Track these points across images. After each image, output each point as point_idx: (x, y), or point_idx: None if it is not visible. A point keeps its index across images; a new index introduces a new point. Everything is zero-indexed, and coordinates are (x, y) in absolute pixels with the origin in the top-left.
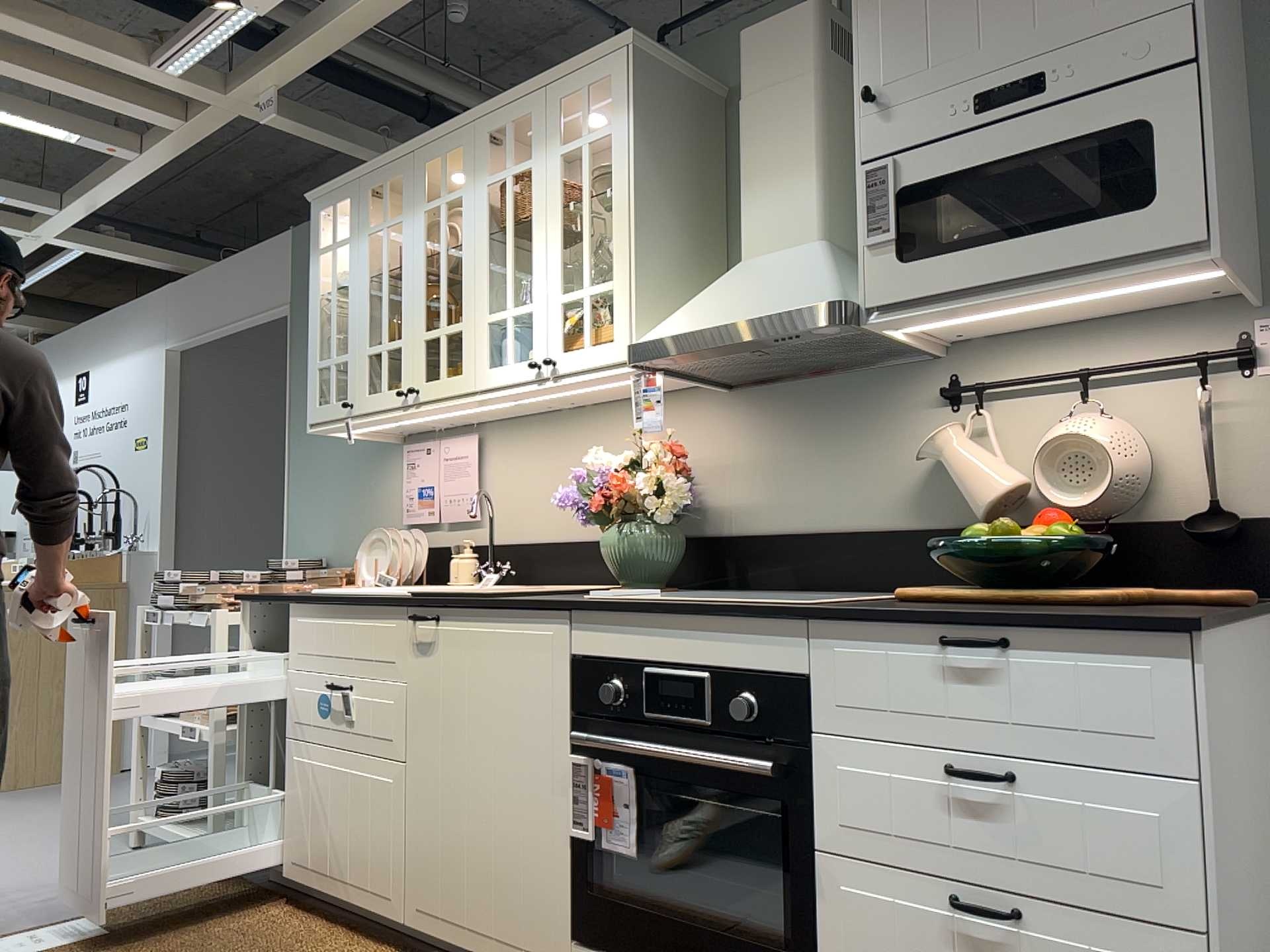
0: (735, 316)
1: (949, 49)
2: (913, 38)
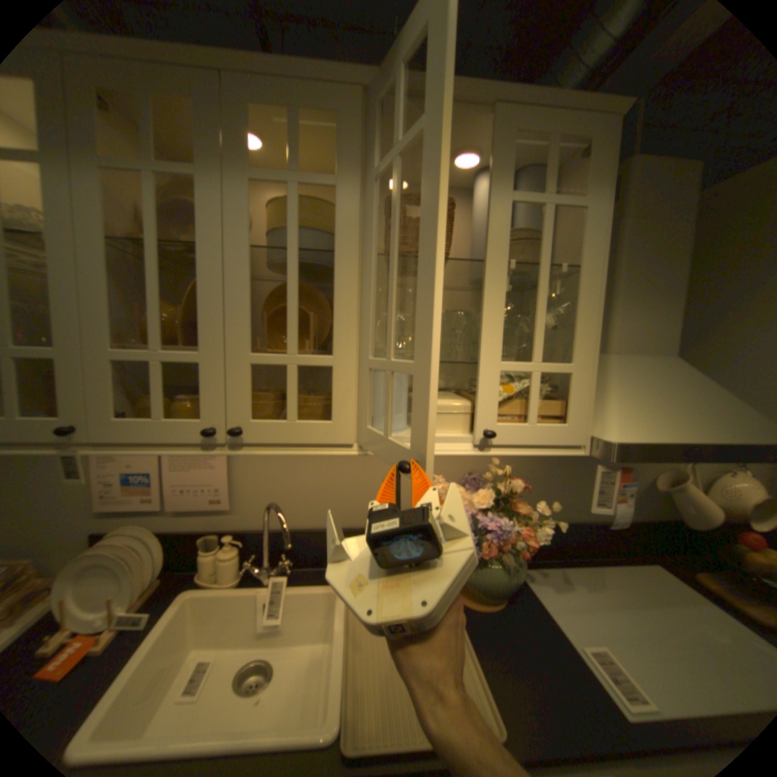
0: (715, 435)
1: None
2: None
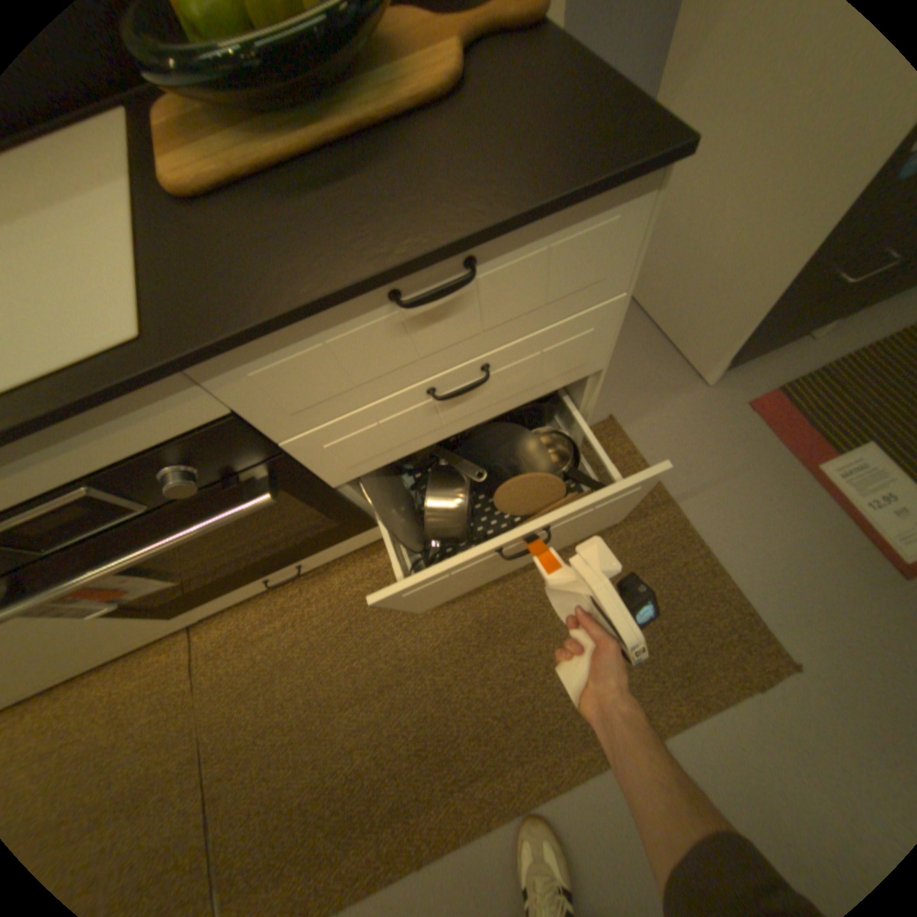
0: None
1: None
2: None
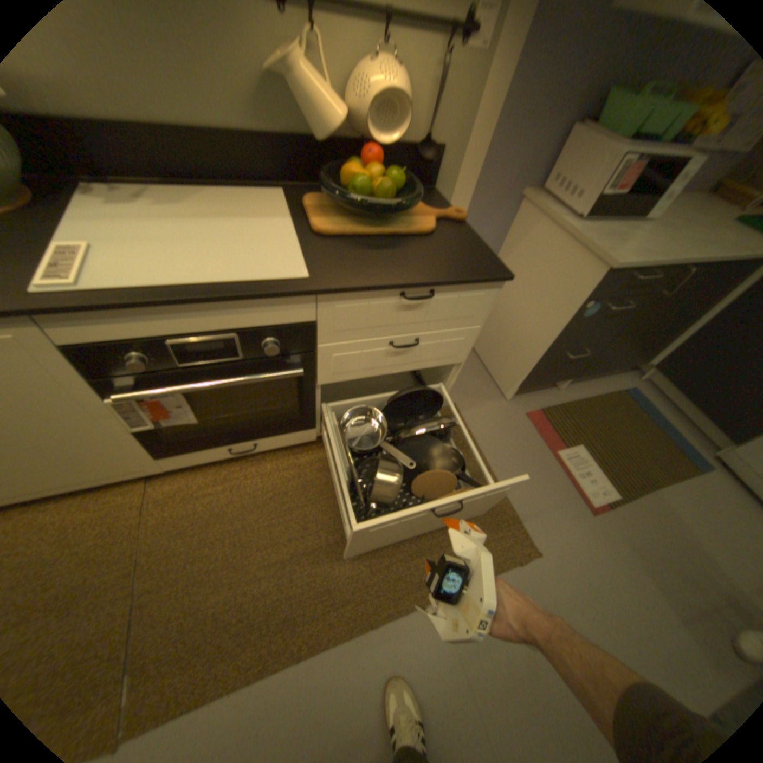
0: None
1: None
2: None
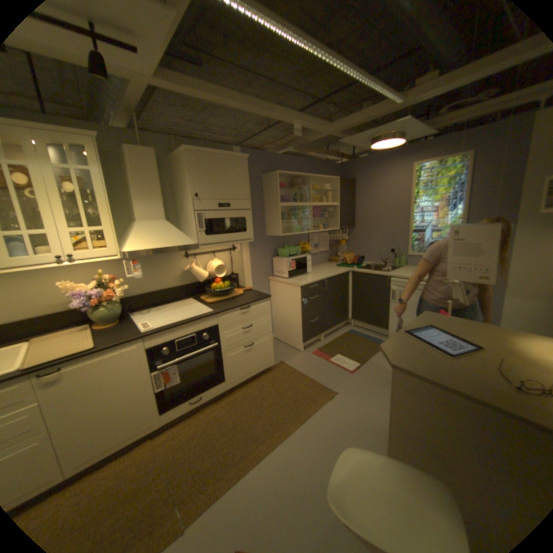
0: (166, 245)
1: (213, 191)
2: (205, 185)
